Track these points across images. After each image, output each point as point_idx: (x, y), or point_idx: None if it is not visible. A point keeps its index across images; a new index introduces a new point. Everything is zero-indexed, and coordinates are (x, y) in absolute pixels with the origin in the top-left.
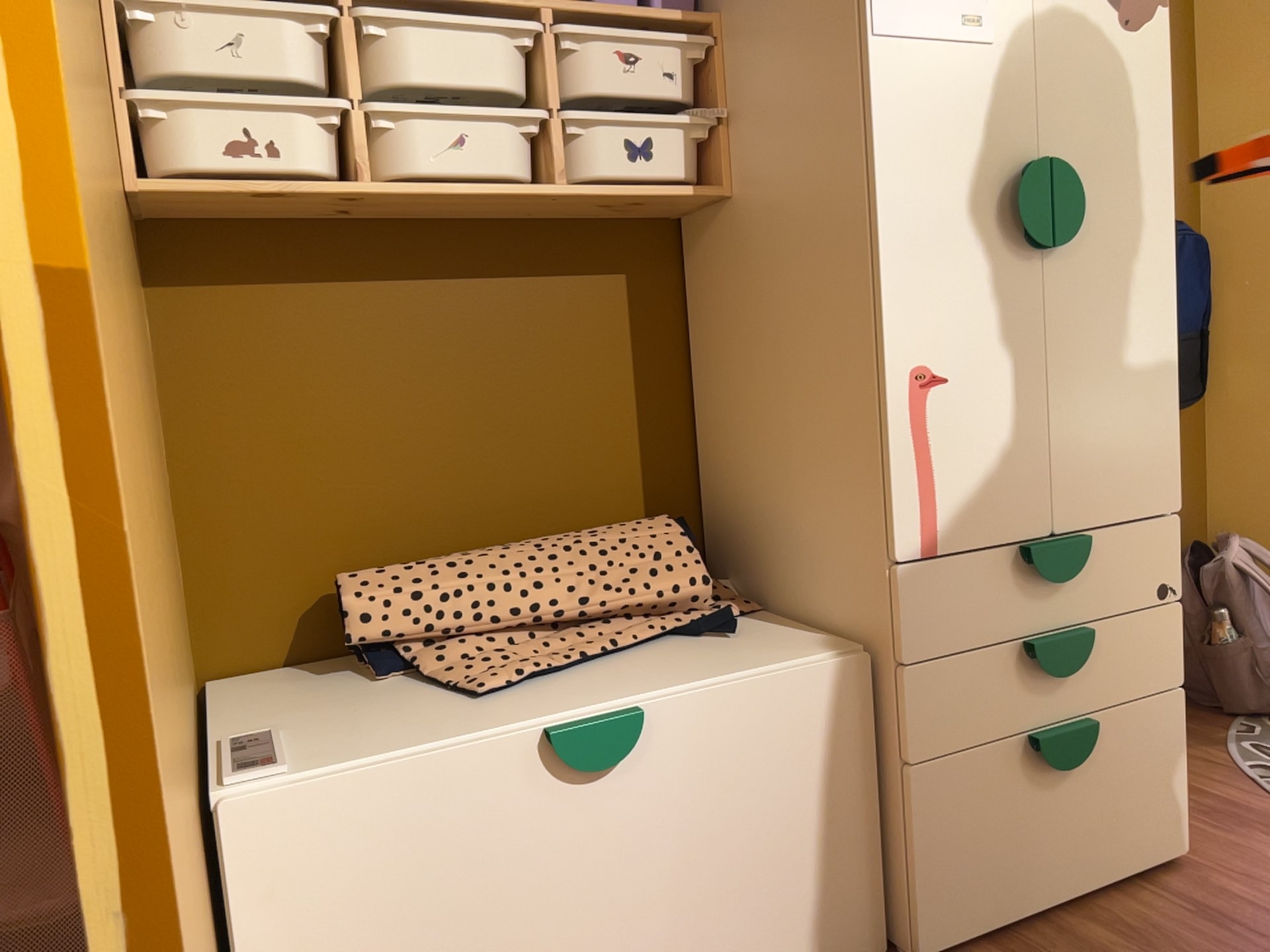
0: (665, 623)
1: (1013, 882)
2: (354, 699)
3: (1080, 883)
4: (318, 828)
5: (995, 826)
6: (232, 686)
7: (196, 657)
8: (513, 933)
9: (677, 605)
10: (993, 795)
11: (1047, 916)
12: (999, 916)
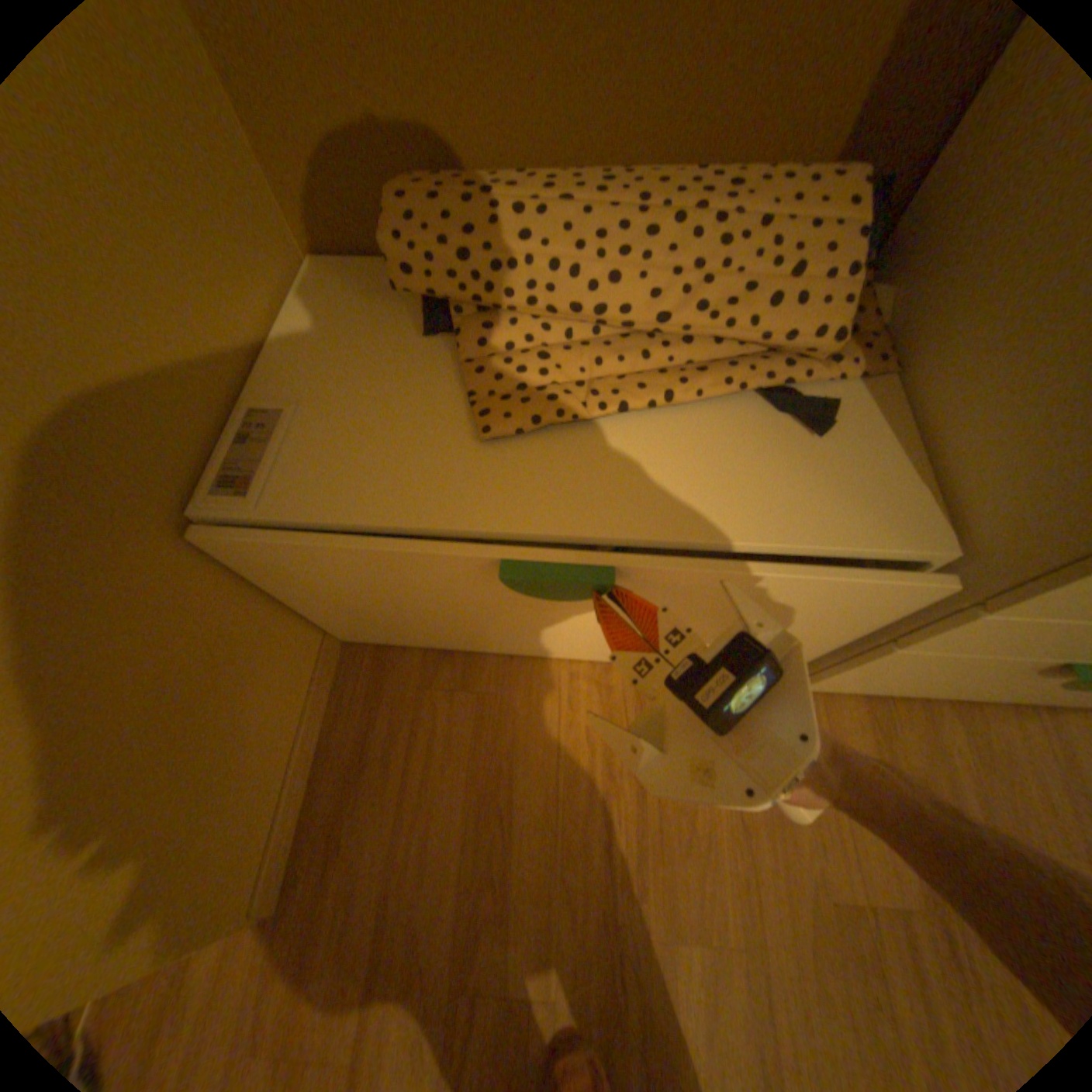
0: (748, 371)
1: (919, 689)
2: (385, 364)
3: (980, 697)
4: (289, 551)
5: (940, 676)
6: (315, 273)
7: (281, 228)
8: (479, 611)
9: (779, 347)
10: (964, 669)
11: (926, 697)
12: (884, 692)
